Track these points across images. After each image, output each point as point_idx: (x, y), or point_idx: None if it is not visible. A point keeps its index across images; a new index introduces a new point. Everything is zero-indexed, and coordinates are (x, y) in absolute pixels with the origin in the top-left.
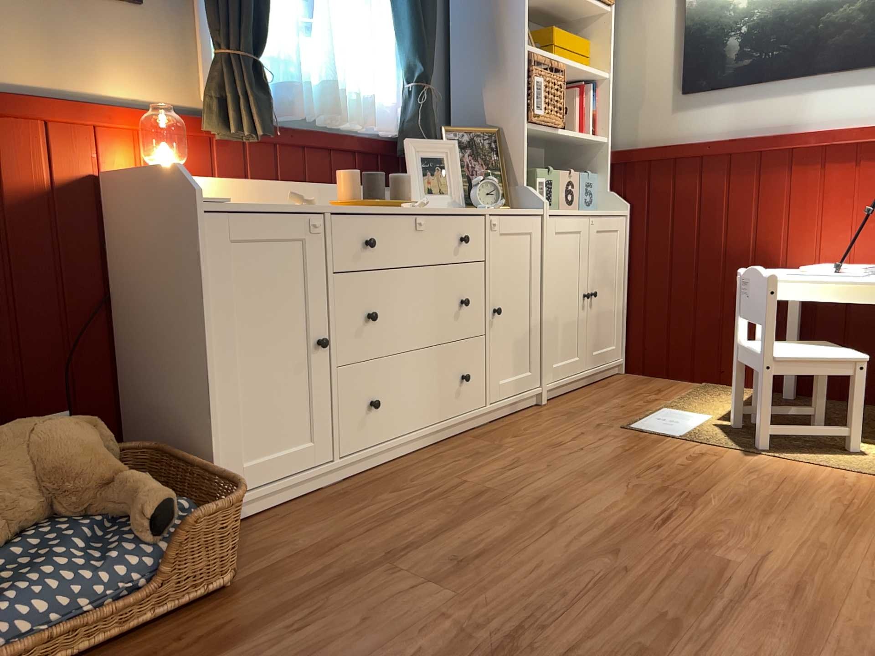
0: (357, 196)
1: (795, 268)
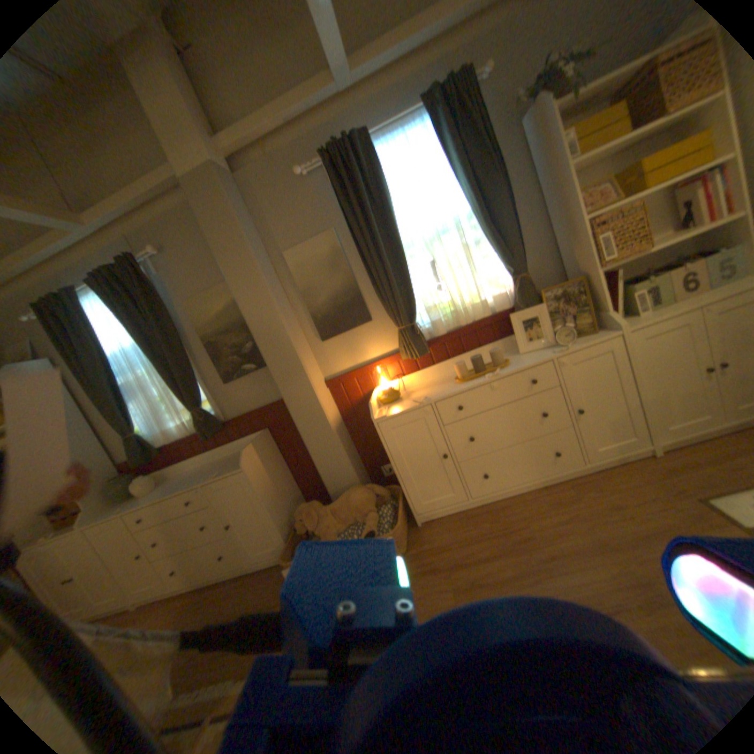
0: (464, 373)
1: None
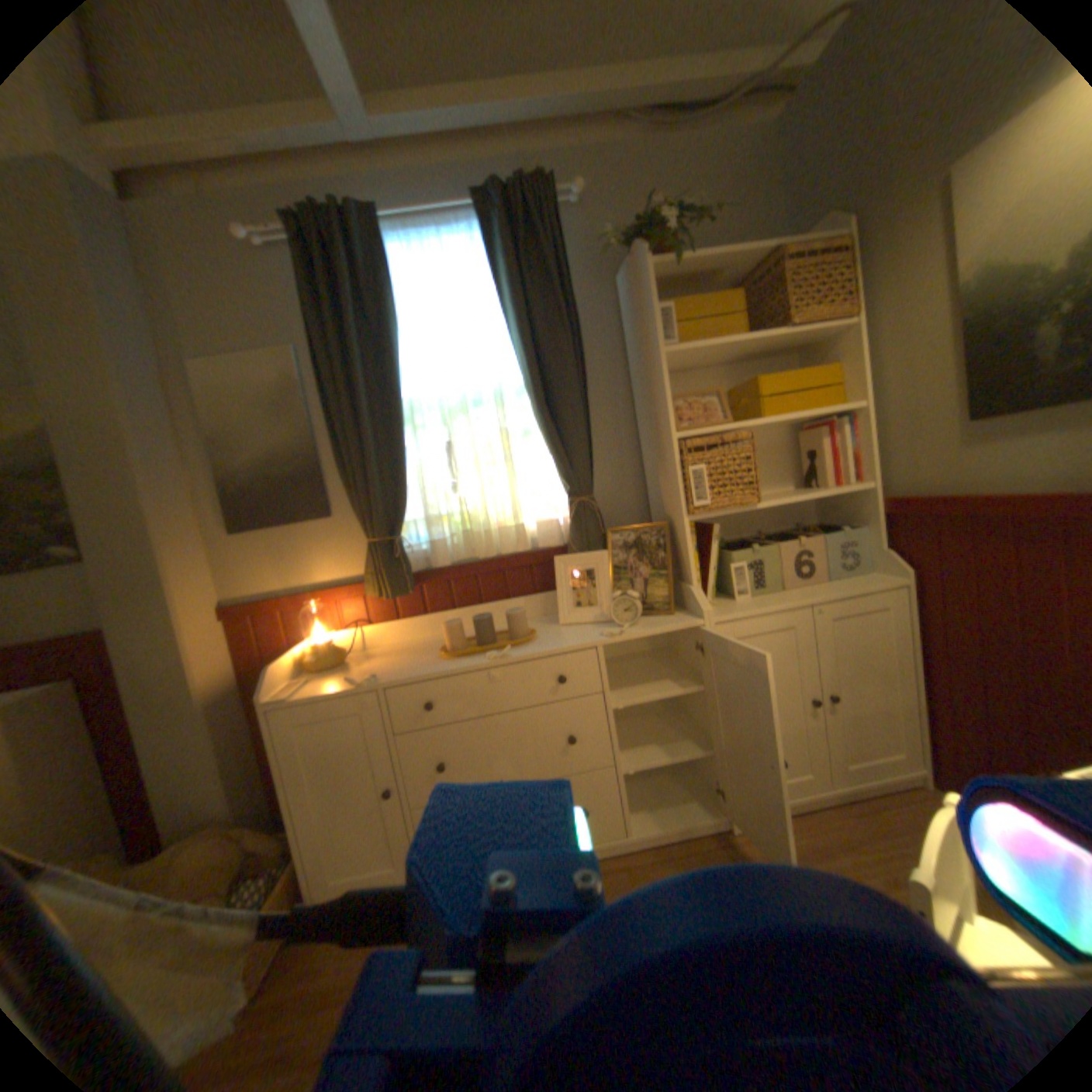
0: (458, 643)
1: None
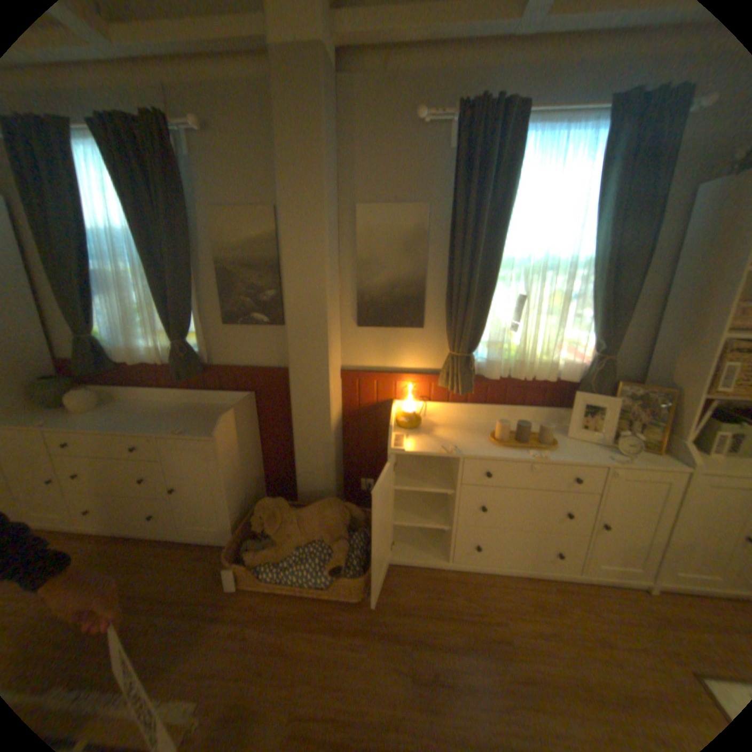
0: (505, 437)
1: None
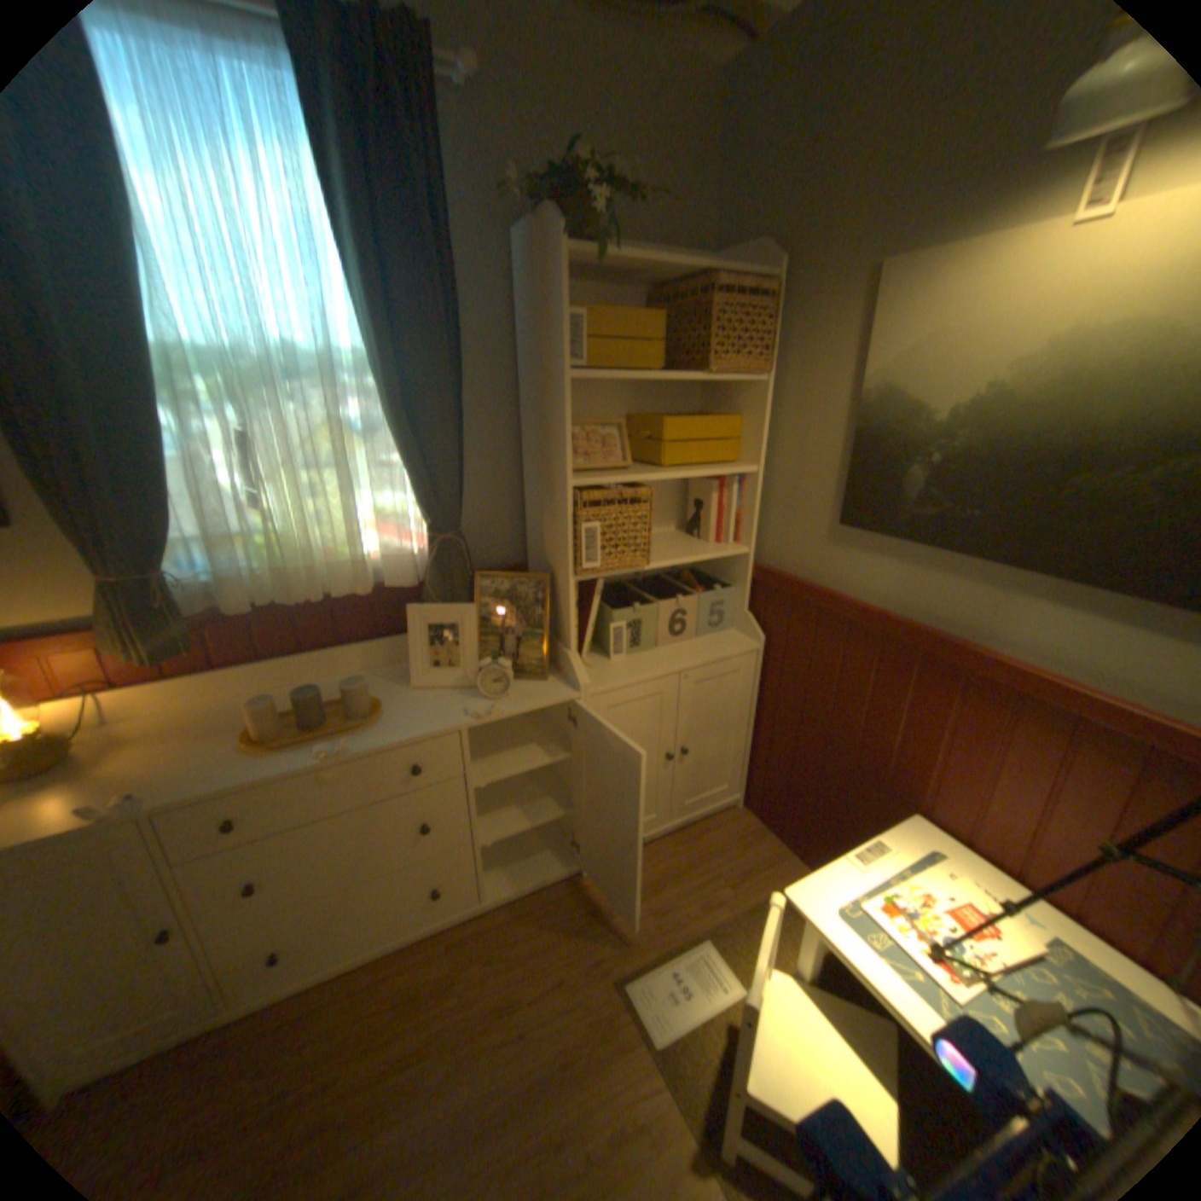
0: (268, 731)
1: (946, 830)
